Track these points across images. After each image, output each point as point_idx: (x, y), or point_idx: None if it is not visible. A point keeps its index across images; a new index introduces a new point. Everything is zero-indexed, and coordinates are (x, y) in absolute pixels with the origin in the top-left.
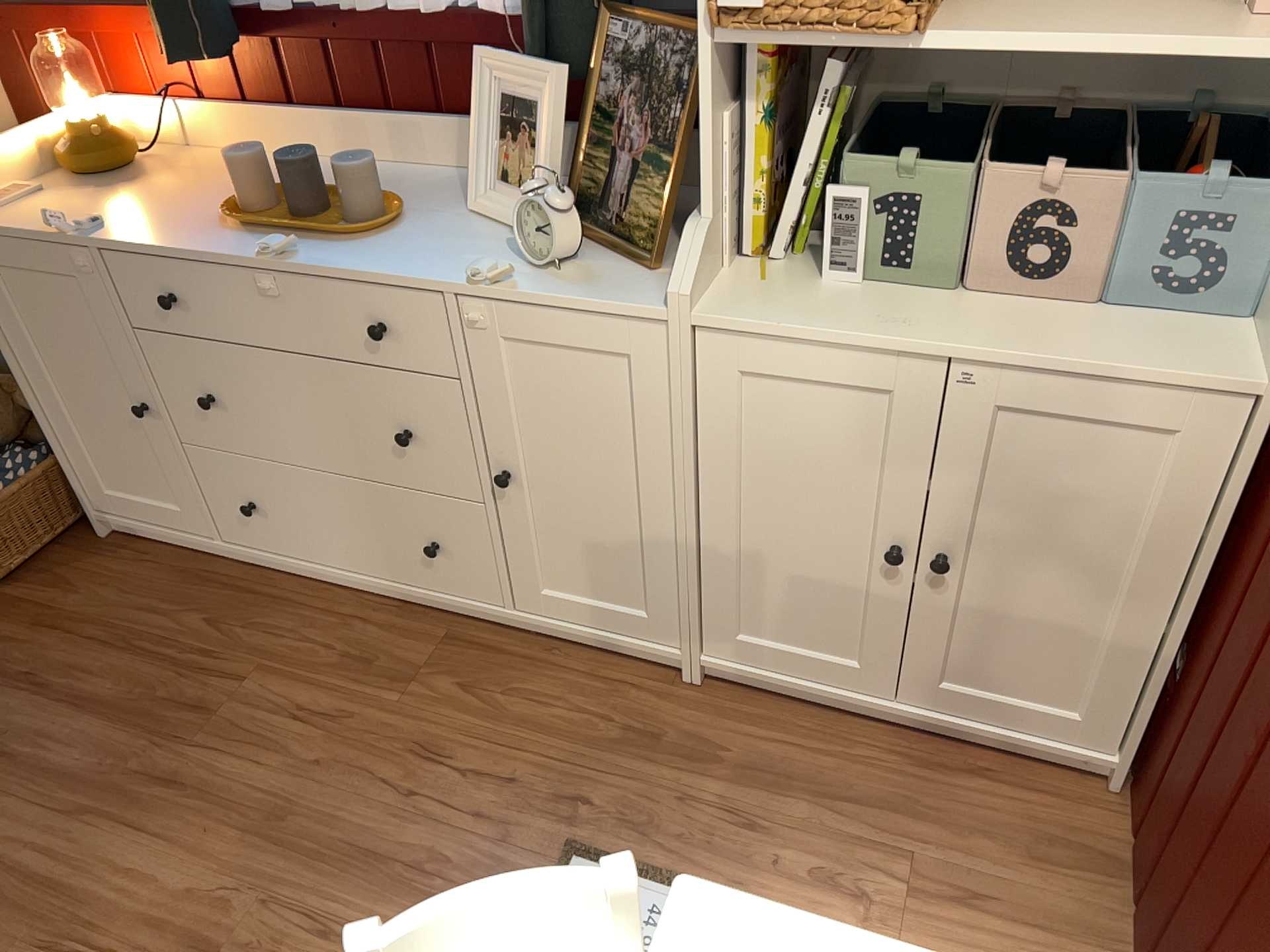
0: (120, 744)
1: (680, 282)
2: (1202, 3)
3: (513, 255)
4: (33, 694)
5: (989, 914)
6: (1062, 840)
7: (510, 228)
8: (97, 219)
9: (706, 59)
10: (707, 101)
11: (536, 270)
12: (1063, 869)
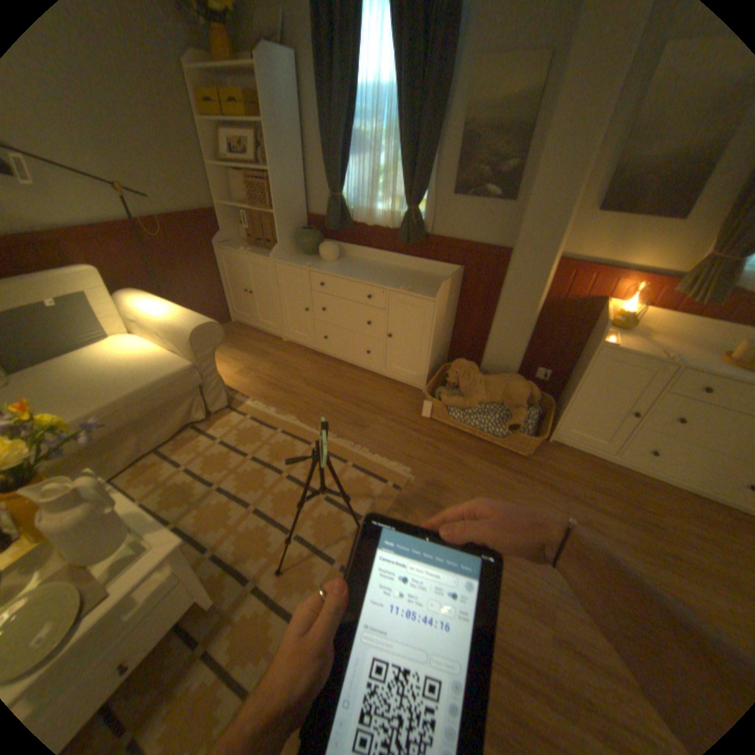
0: (639, 537)
1: None
2: None
3: None
4: (583, 507)
5: None
6: None
7: None
8: (678, 356)
9: None
10: None
11: None
12: None
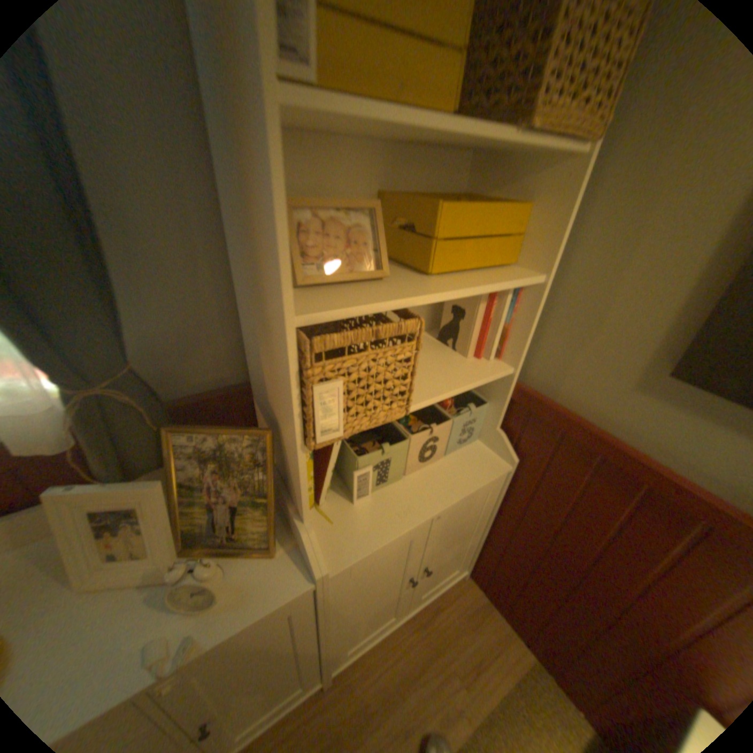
0: None
1: (317, 571)
2: (441, 353)
3: (166, 616)
4: None
5: (487, 671)
6: (473, 615)
7: (135, 589)
8: None
9: (298, 462)
10: (299, 478)
11: (203, 621)
12: (483, 627)
